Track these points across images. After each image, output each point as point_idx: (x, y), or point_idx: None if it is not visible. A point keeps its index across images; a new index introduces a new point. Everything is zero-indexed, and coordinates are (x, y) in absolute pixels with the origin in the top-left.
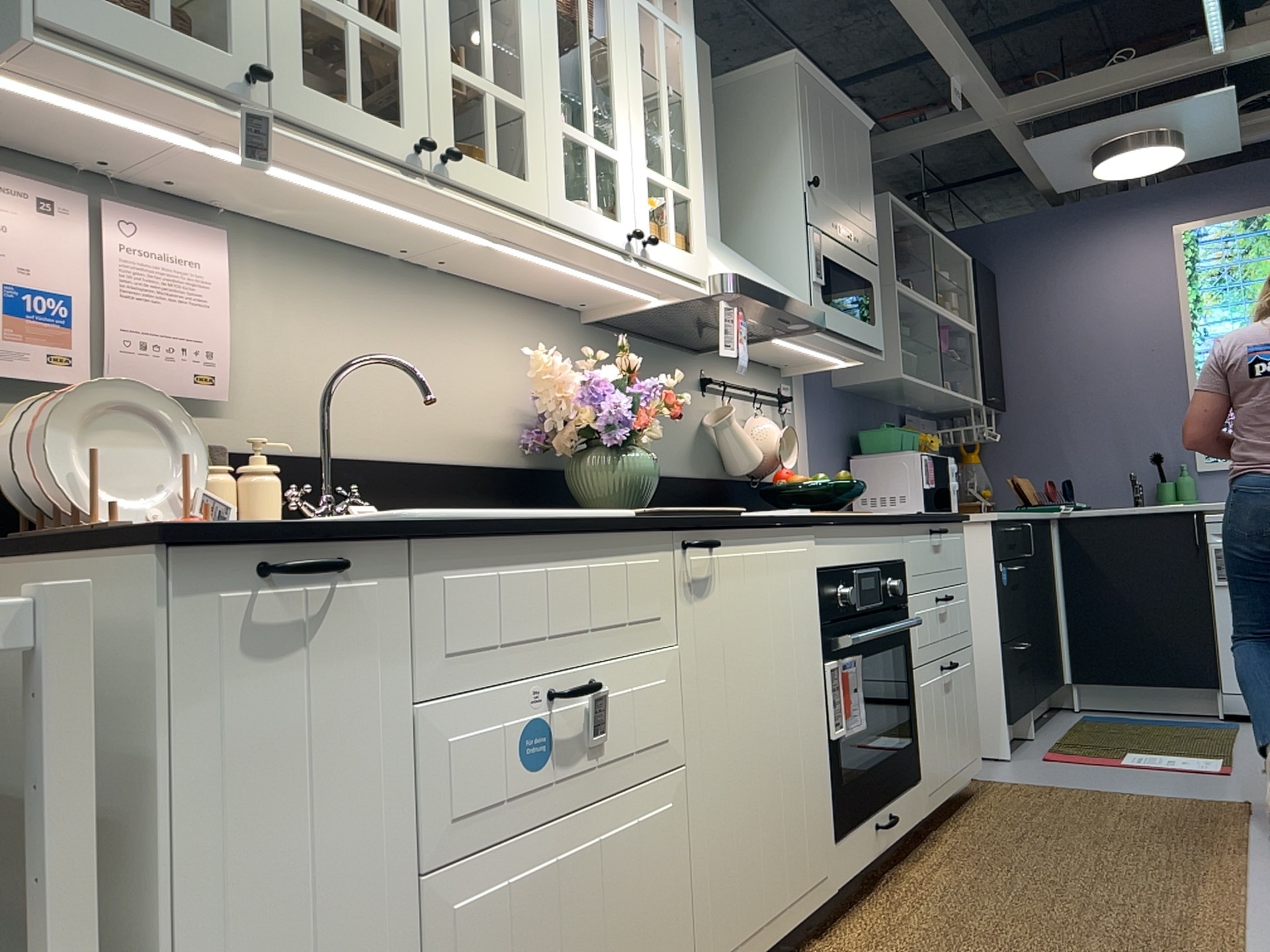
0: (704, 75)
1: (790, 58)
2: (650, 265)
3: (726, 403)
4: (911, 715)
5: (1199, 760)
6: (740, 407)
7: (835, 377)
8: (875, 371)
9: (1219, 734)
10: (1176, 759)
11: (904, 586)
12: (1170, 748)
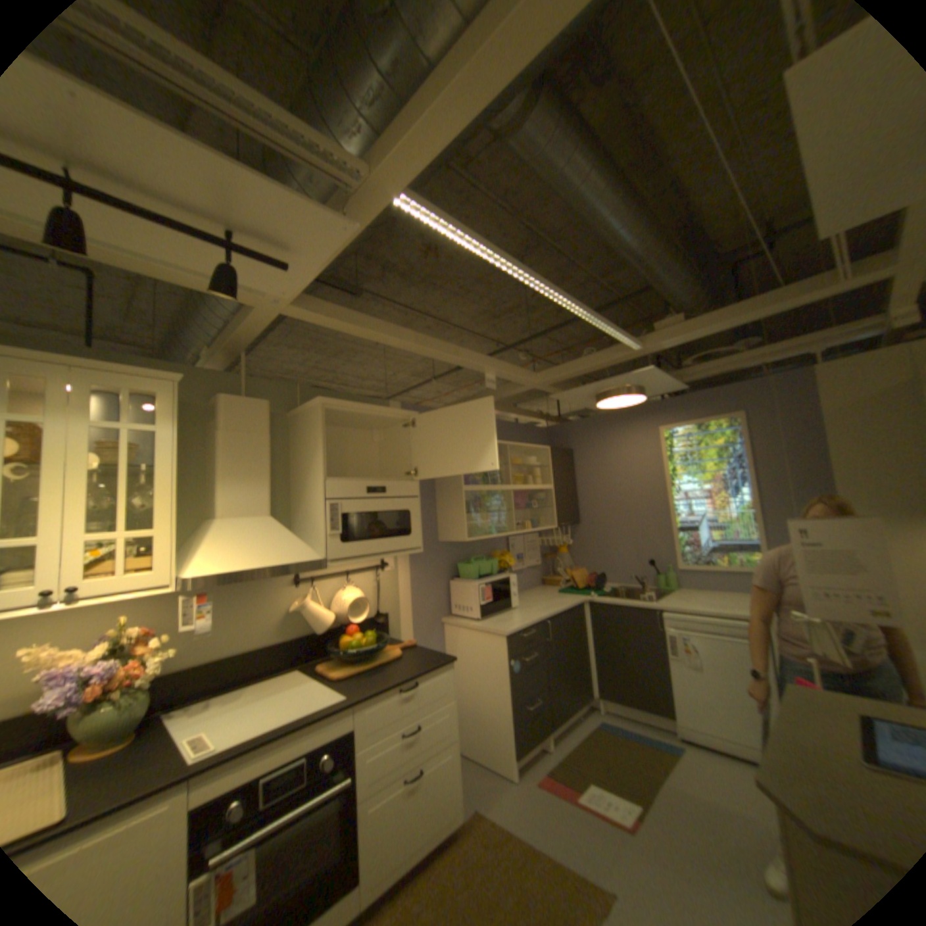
0: (256, 418)
1: (317, 400)
2: (88, 597)
3: (317, 585)
4: (348, 842)
5: (625, 810)
6: (333, 582)
7: (438, 535)
8: (454, 535)
9: (661, 769)
10: (612, 804)
11: (346, 750)
12: (620, 784)
